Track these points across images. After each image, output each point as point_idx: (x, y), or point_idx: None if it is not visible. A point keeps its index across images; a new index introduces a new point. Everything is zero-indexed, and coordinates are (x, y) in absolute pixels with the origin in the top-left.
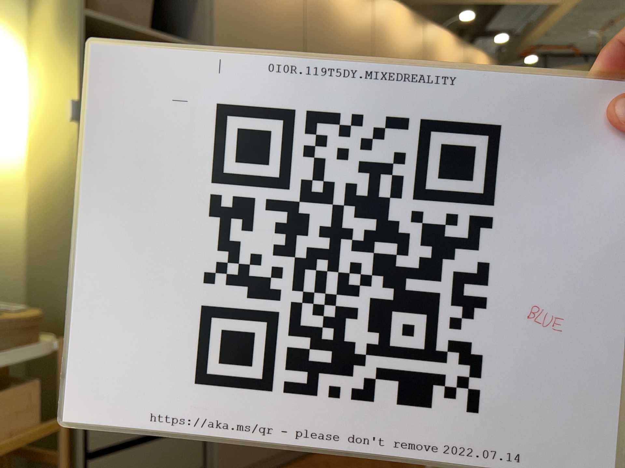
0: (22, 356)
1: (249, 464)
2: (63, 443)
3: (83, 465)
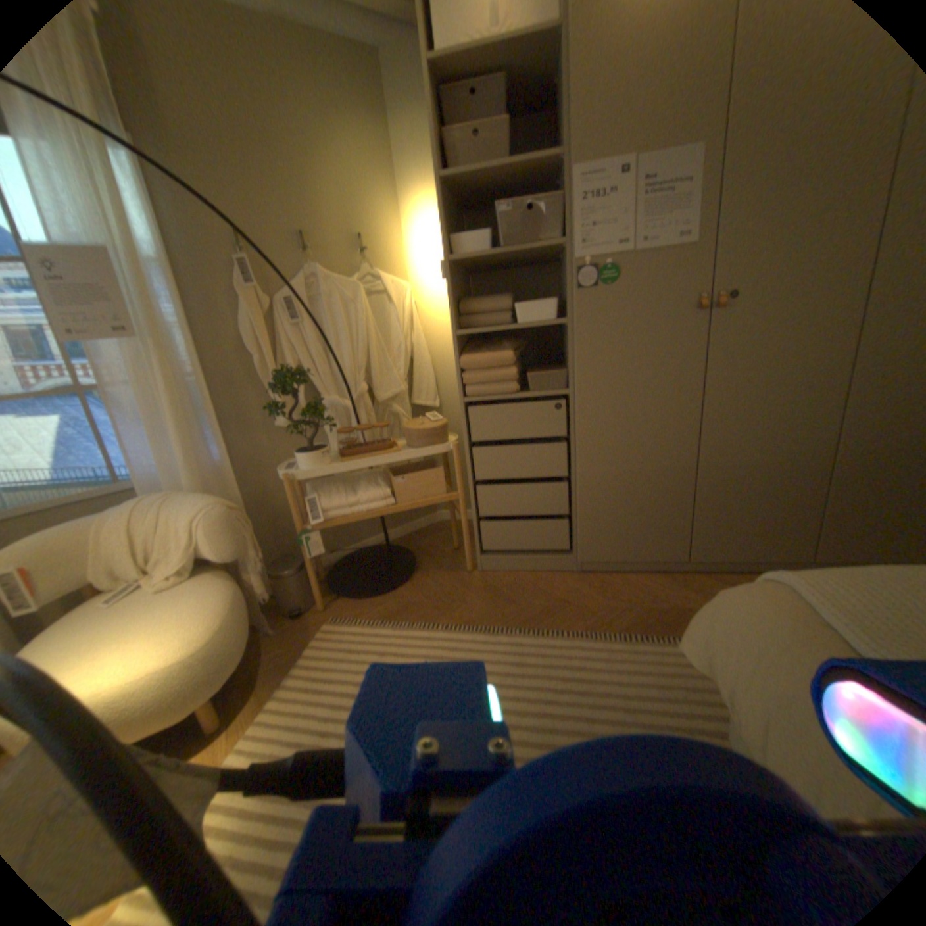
0: (428, 451)
1: (613, 558)
2: (462, 505)
3: (482, 520)
